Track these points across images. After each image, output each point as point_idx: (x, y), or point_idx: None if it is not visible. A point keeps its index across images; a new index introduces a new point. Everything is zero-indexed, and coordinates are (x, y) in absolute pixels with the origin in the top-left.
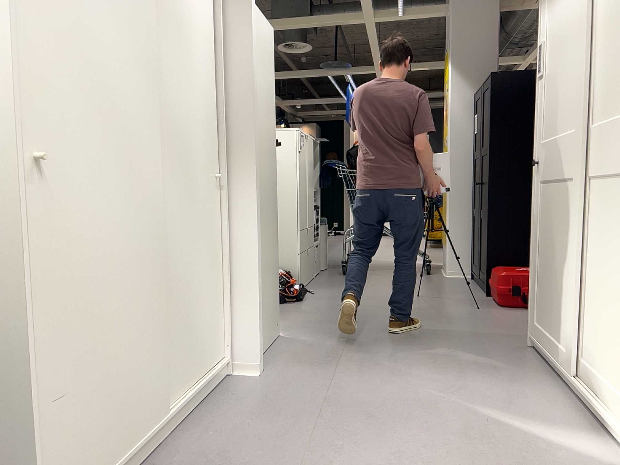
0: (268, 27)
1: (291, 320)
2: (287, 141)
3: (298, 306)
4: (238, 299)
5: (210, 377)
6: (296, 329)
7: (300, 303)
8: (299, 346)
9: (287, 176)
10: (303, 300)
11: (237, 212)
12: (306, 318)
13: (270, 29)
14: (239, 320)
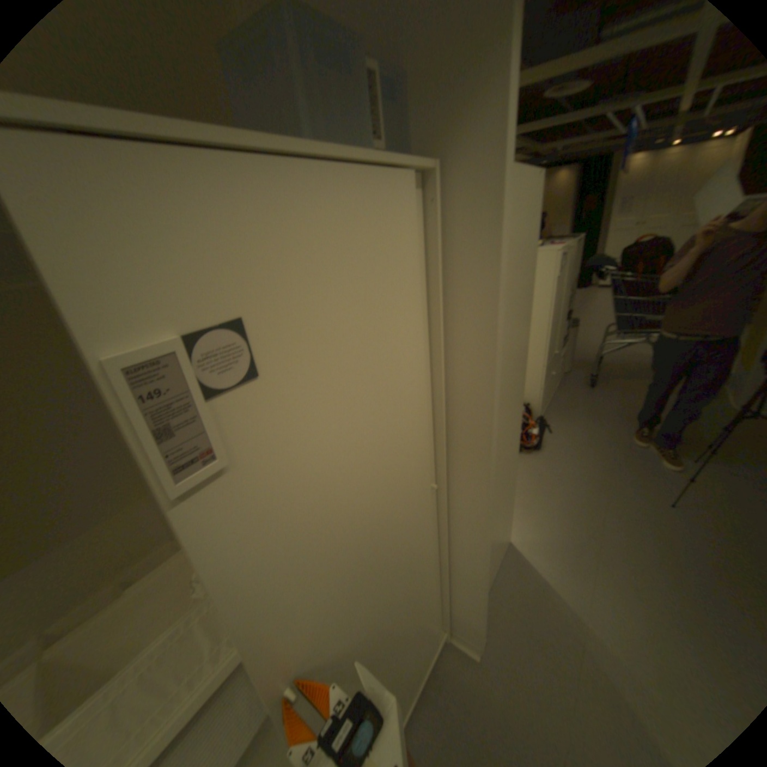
0: (536, 175)
1: (527, 504)
2: (544, 264)
3: (536, 465)
4: (460, 593)
5: (420, 694)
6: (531, 532)
7: (539, 456)
8: (532, 584)
9: (540, 307)
10: (542, 448)
11: (460, 517)
12: (544, 502)
13: (538, 175)
14: (460, 609)
